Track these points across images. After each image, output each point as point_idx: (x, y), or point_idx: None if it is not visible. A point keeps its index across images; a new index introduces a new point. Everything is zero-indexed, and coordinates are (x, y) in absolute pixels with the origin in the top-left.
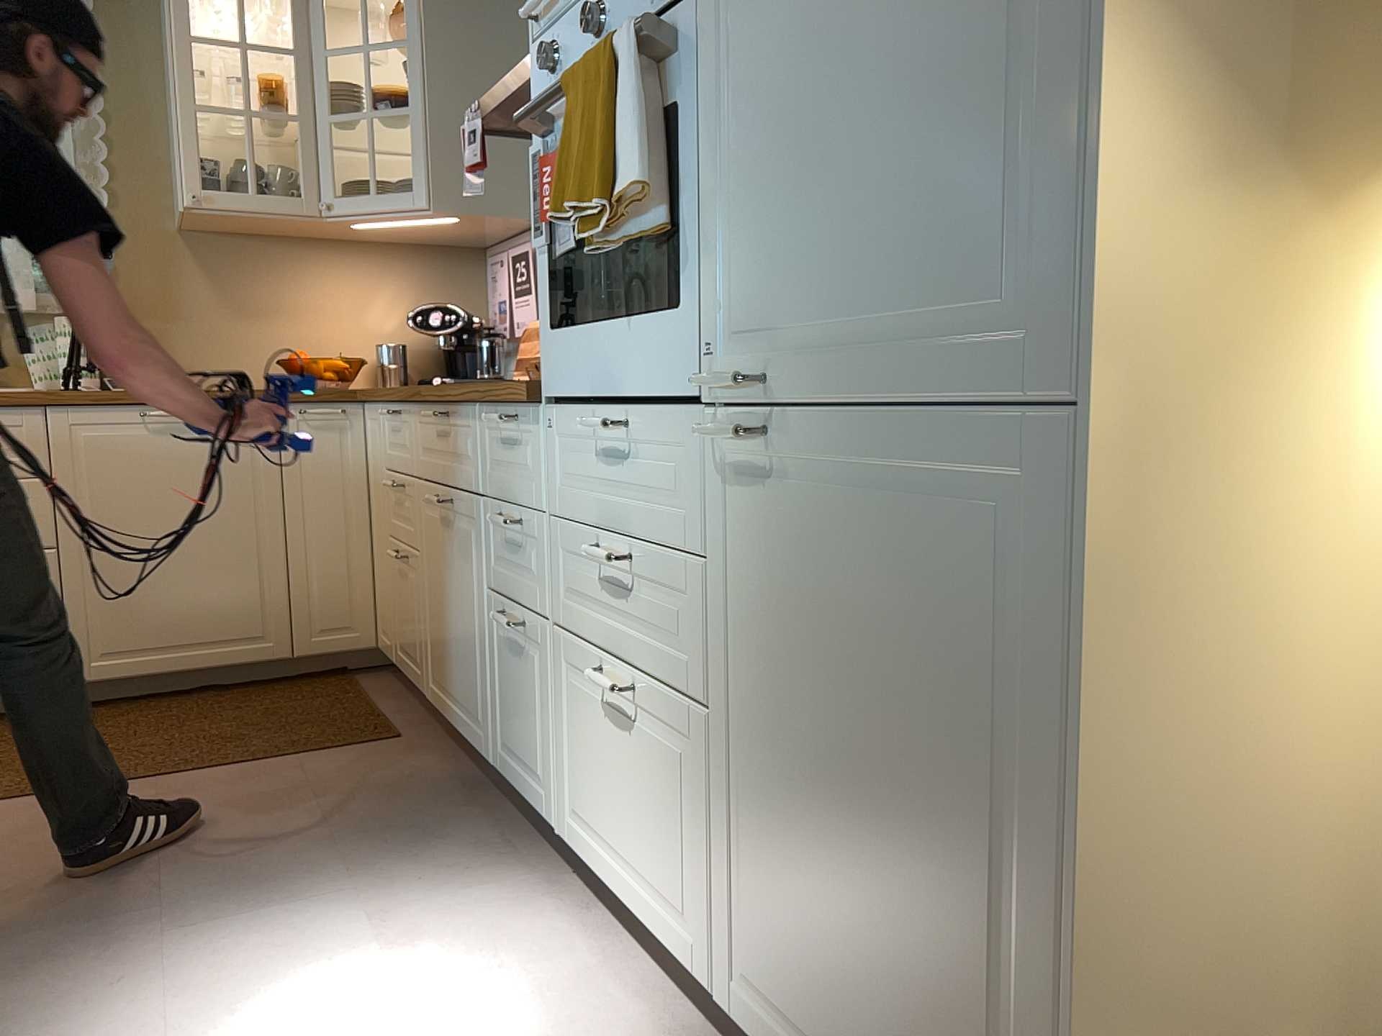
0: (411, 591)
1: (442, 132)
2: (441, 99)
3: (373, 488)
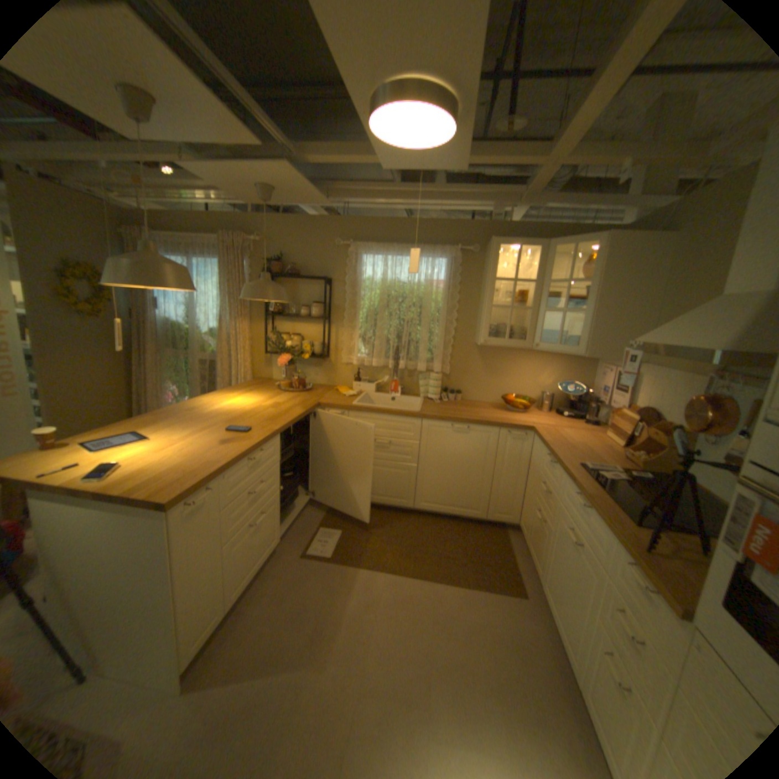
0: (545, 537)
1: (600, 322)
2: (603, 307)
3: (532, 469)
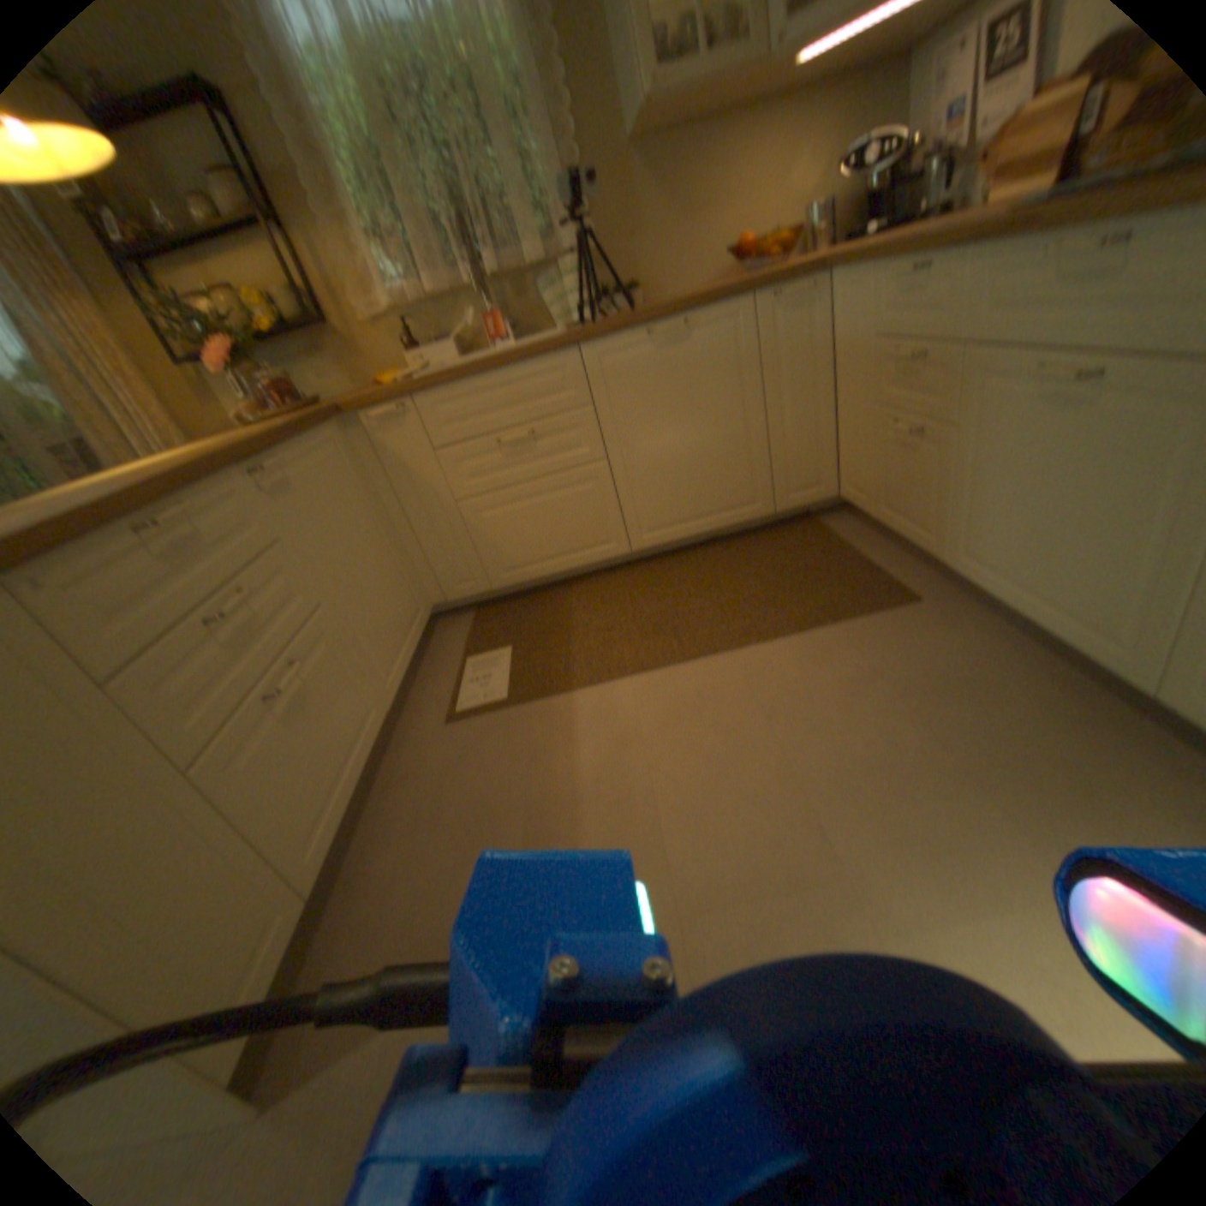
0: (925, 460)
1: None
2: None
3: (843, 354)
